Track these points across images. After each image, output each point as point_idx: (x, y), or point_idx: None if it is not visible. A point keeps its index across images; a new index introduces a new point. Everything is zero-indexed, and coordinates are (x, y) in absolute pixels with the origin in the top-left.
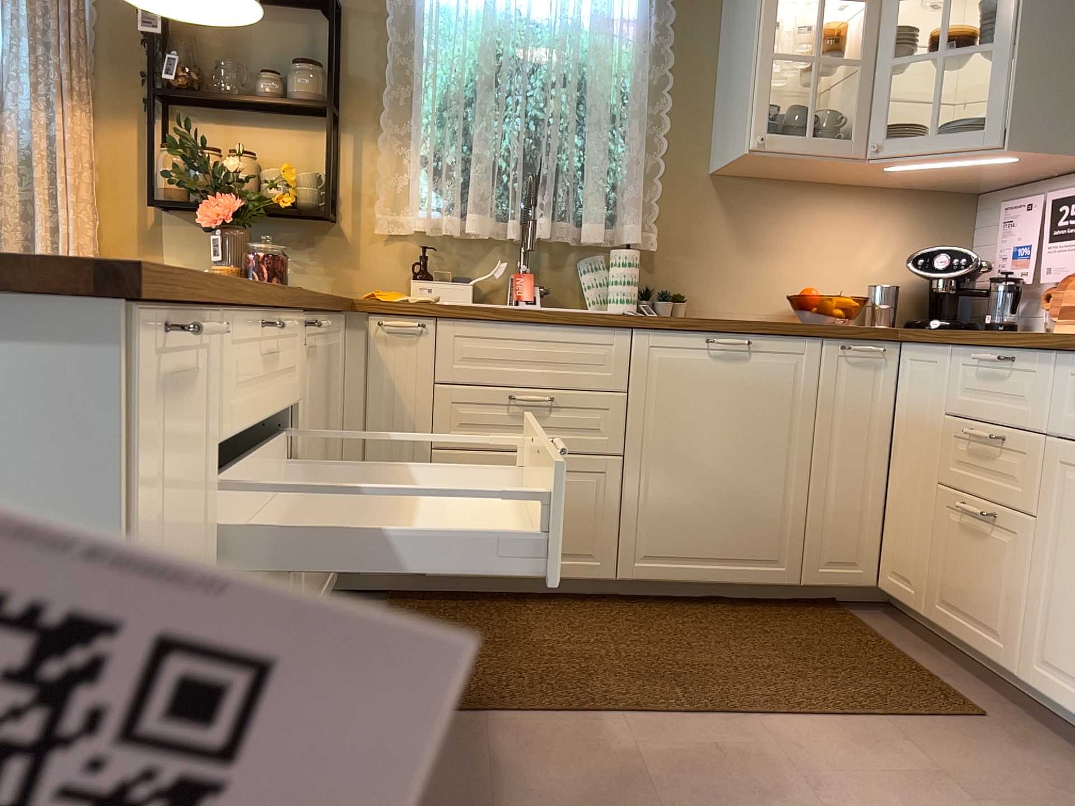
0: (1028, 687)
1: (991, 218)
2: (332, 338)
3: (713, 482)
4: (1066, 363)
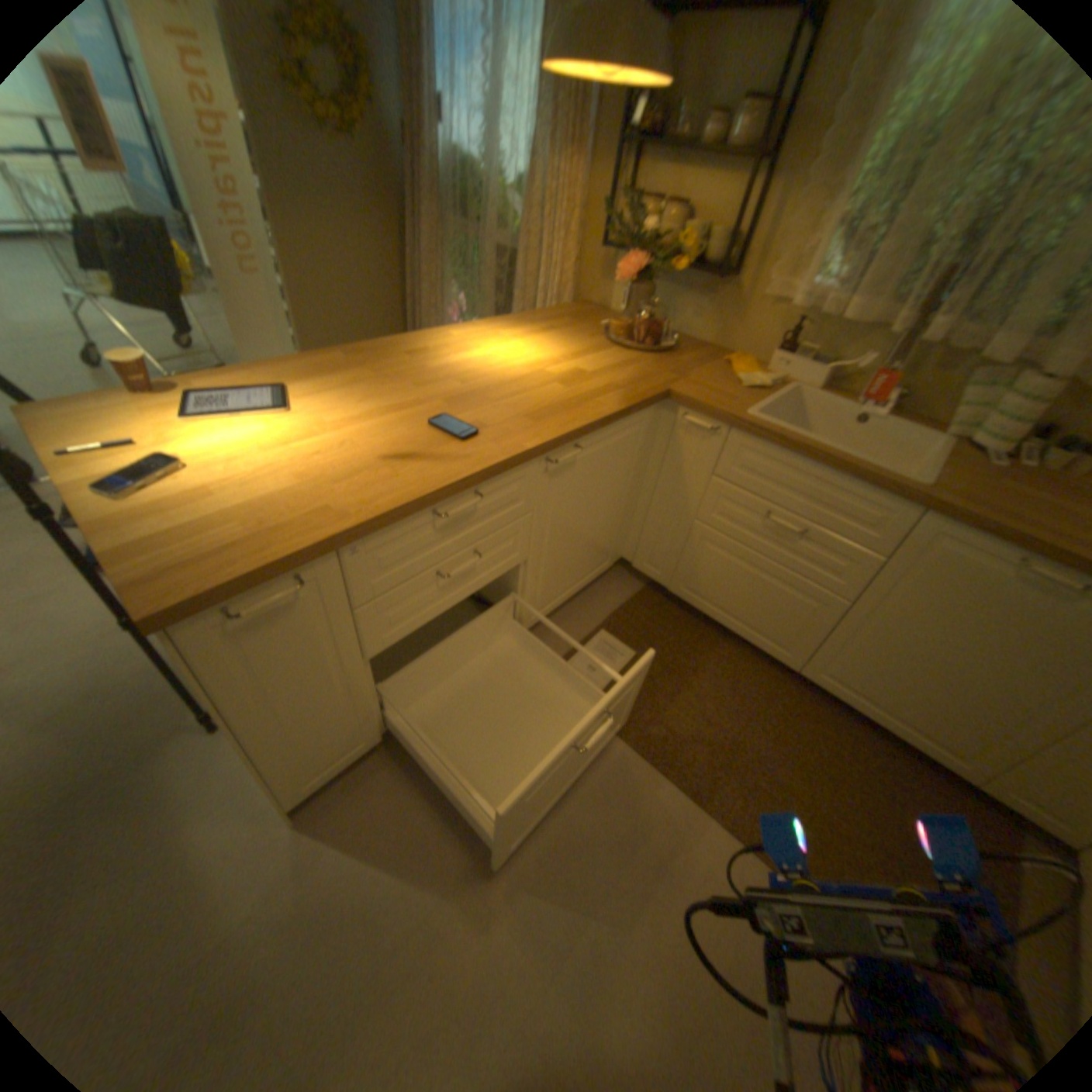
0: None
1: None
2: (625, 433)
3: (937, 673)
4: None
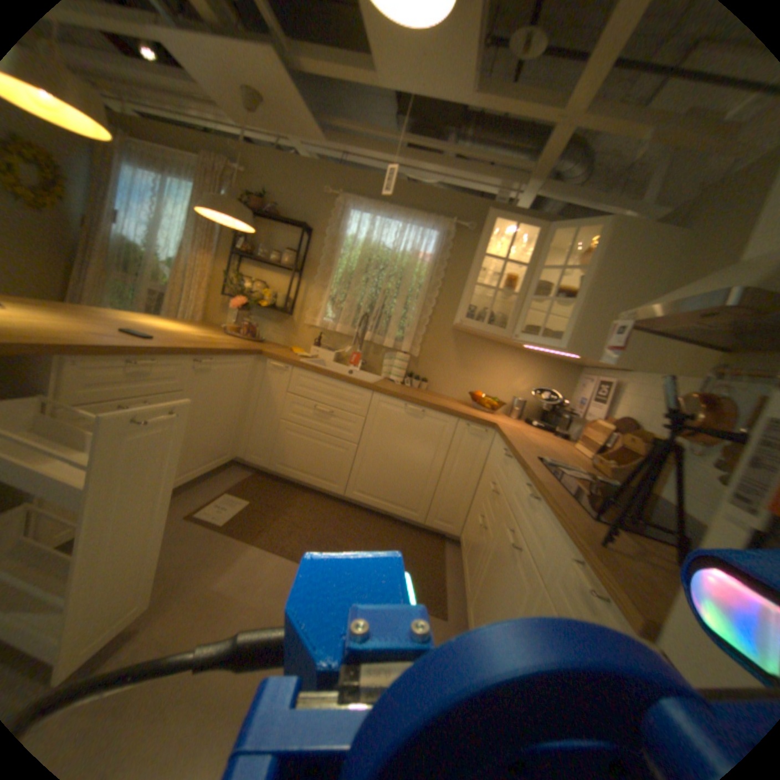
0: (467, 616)
1: (583, 381)
2: (237, 366)
3: (393, 468)
4: (519, 469)
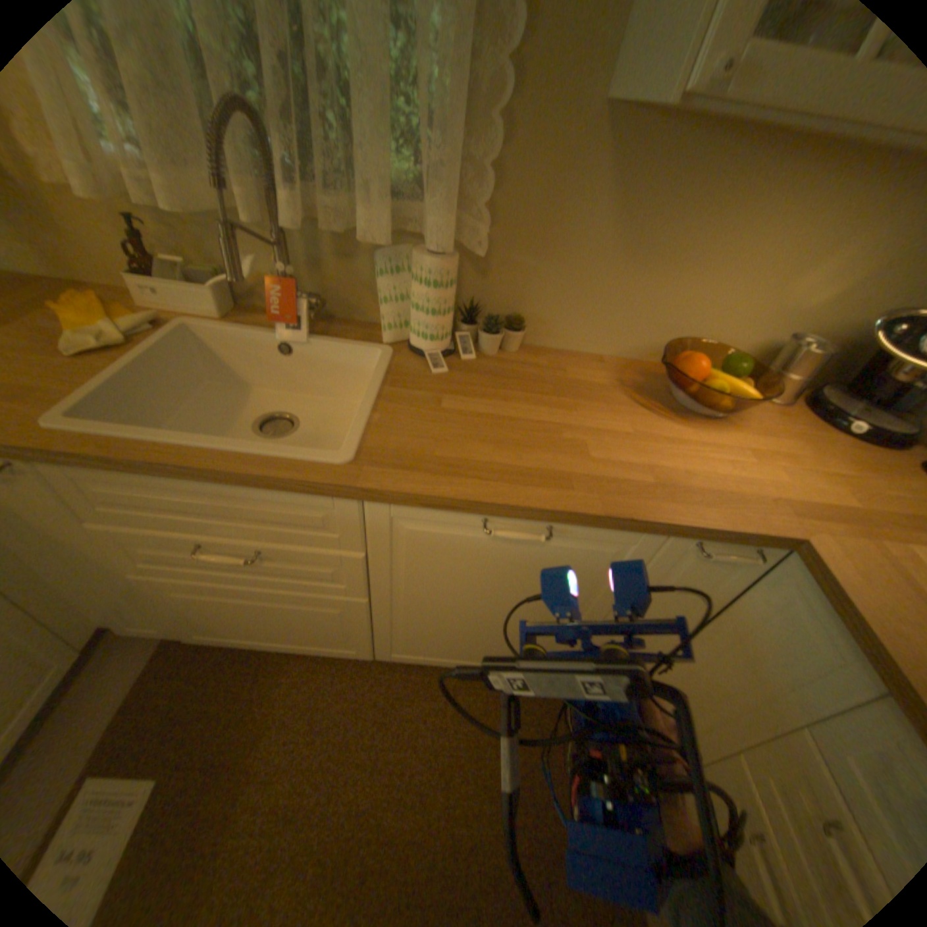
0: None
1: None
2: None
3: (478, 627)
4: None
